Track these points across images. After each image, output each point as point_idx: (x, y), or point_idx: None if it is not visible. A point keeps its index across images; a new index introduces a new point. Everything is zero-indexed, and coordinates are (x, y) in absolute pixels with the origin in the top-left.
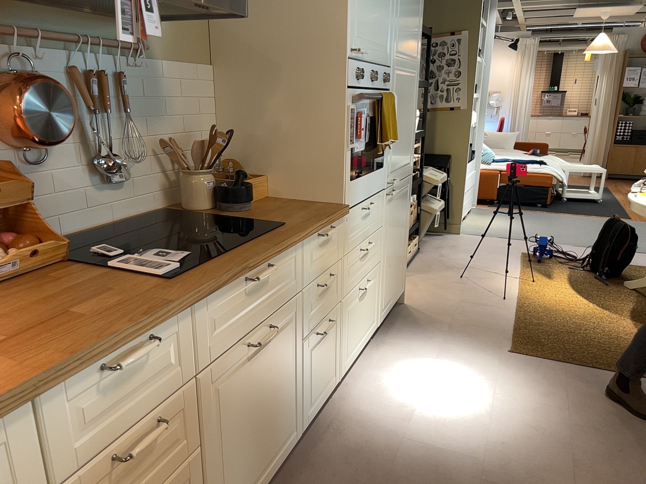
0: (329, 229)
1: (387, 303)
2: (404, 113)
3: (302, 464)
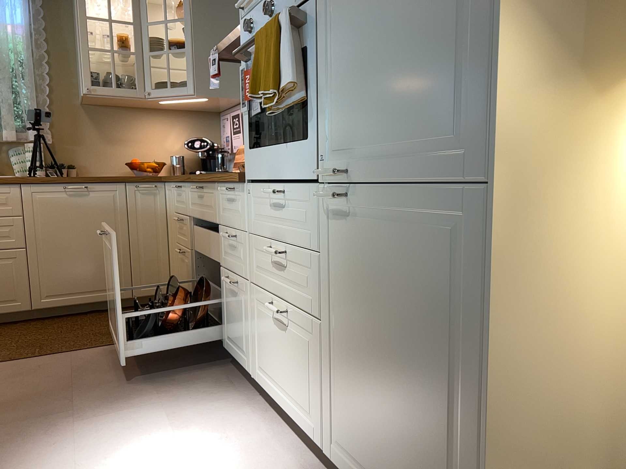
0: (227, 187)
1: (359, 465)
2: (382, 2)
3: (215, 365)
